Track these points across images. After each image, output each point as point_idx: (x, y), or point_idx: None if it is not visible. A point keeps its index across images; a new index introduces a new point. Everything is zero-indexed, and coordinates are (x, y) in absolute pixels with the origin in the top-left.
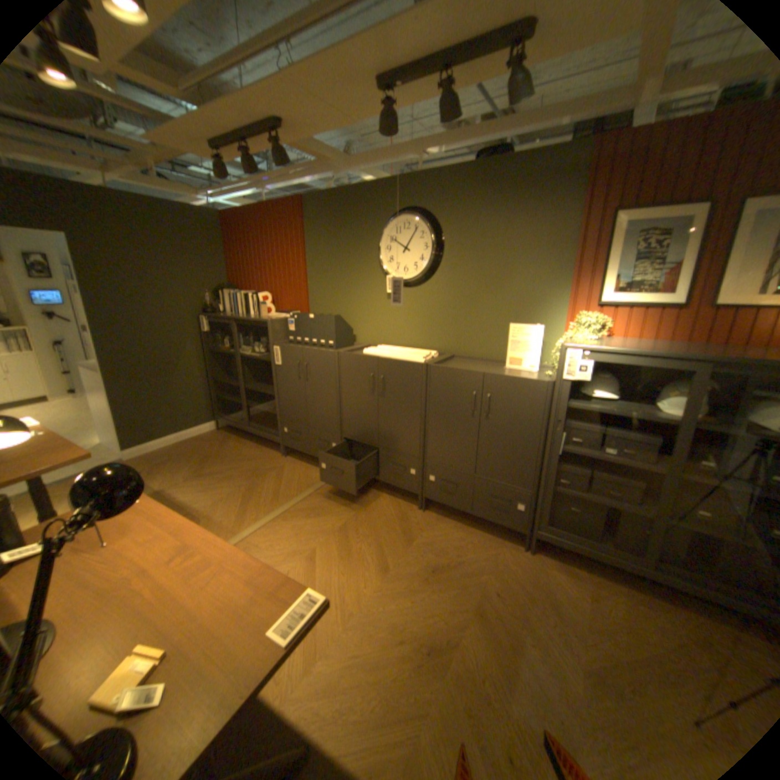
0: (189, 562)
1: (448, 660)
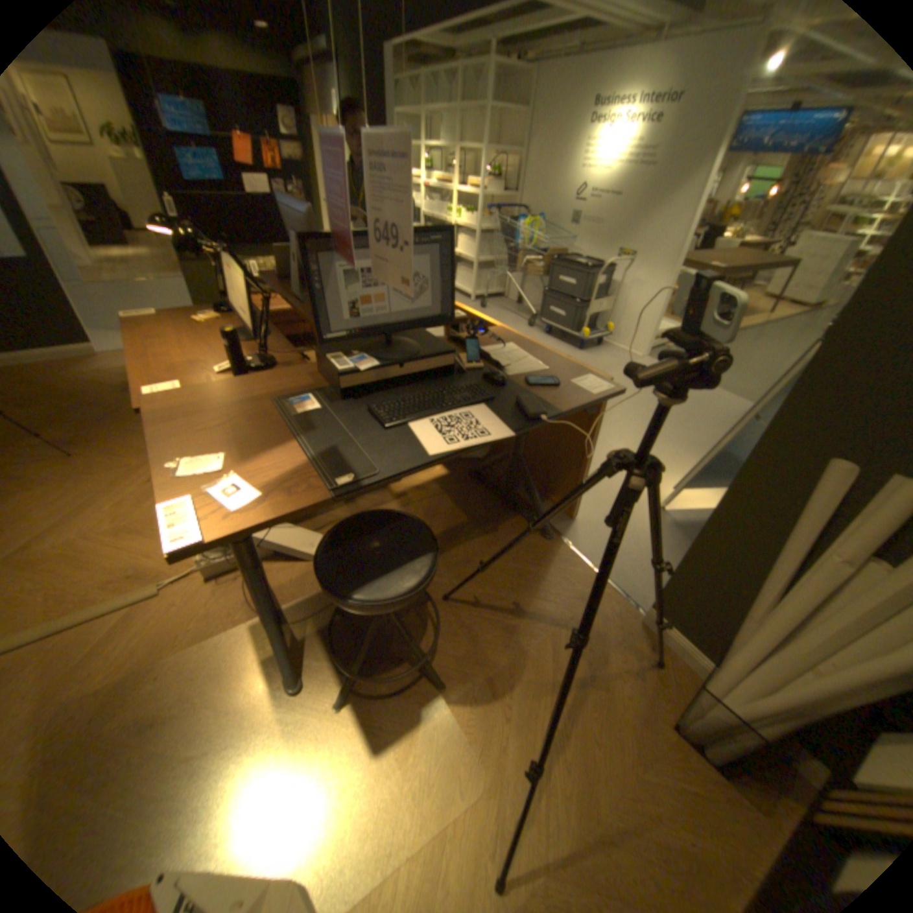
0: (155, 342)
1: (70, 439)
